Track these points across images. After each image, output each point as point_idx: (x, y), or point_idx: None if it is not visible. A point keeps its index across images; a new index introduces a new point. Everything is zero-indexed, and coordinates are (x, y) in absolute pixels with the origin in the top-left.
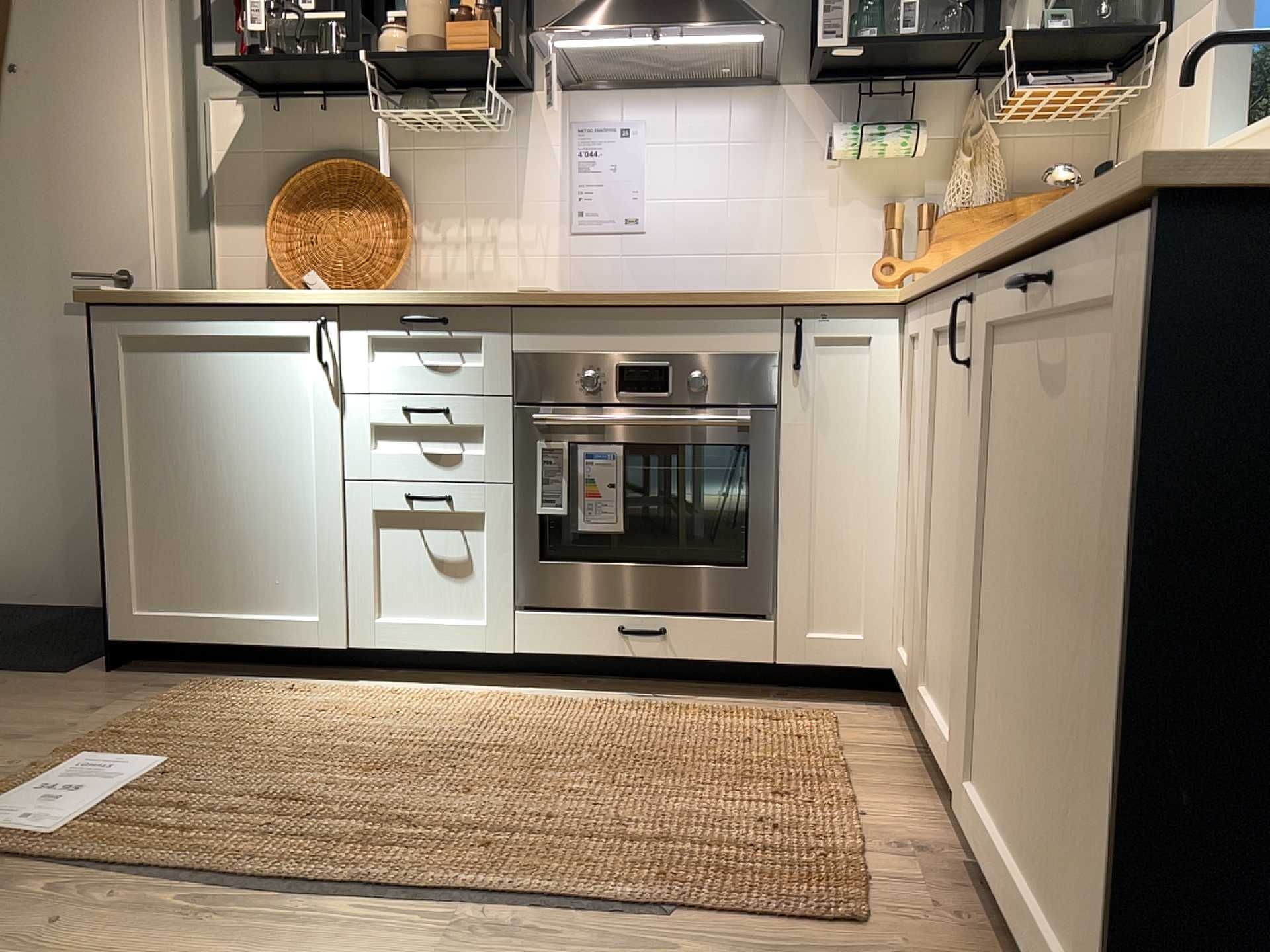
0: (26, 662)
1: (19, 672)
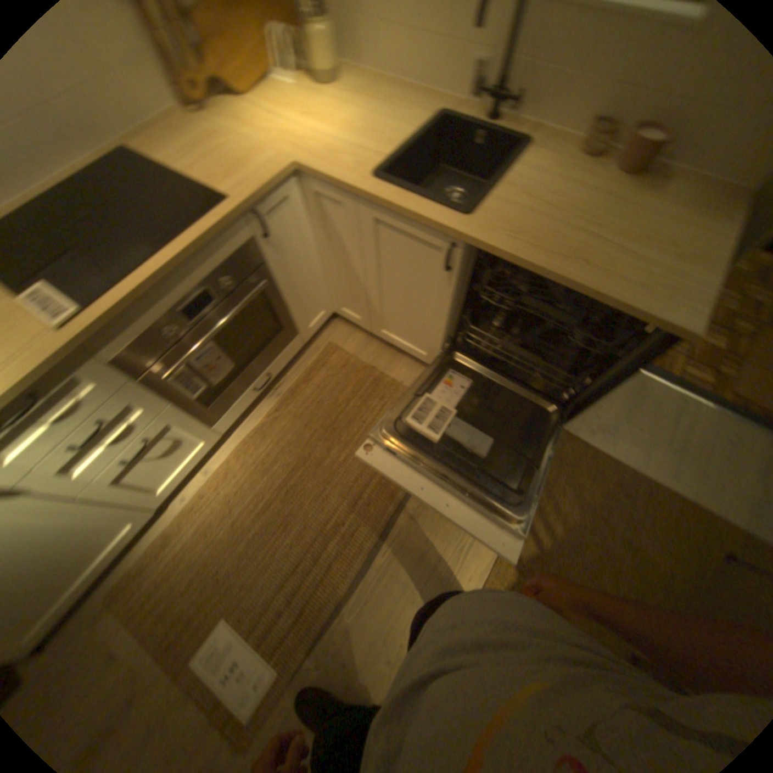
0: None
1: None
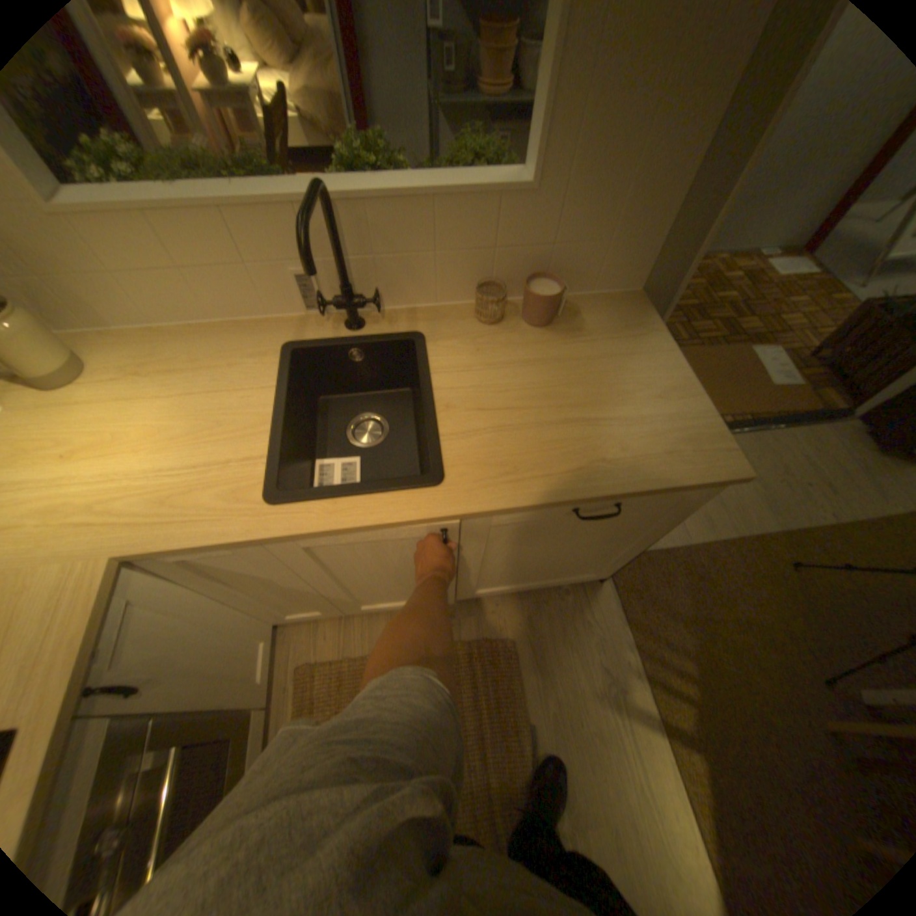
0: None
1: None
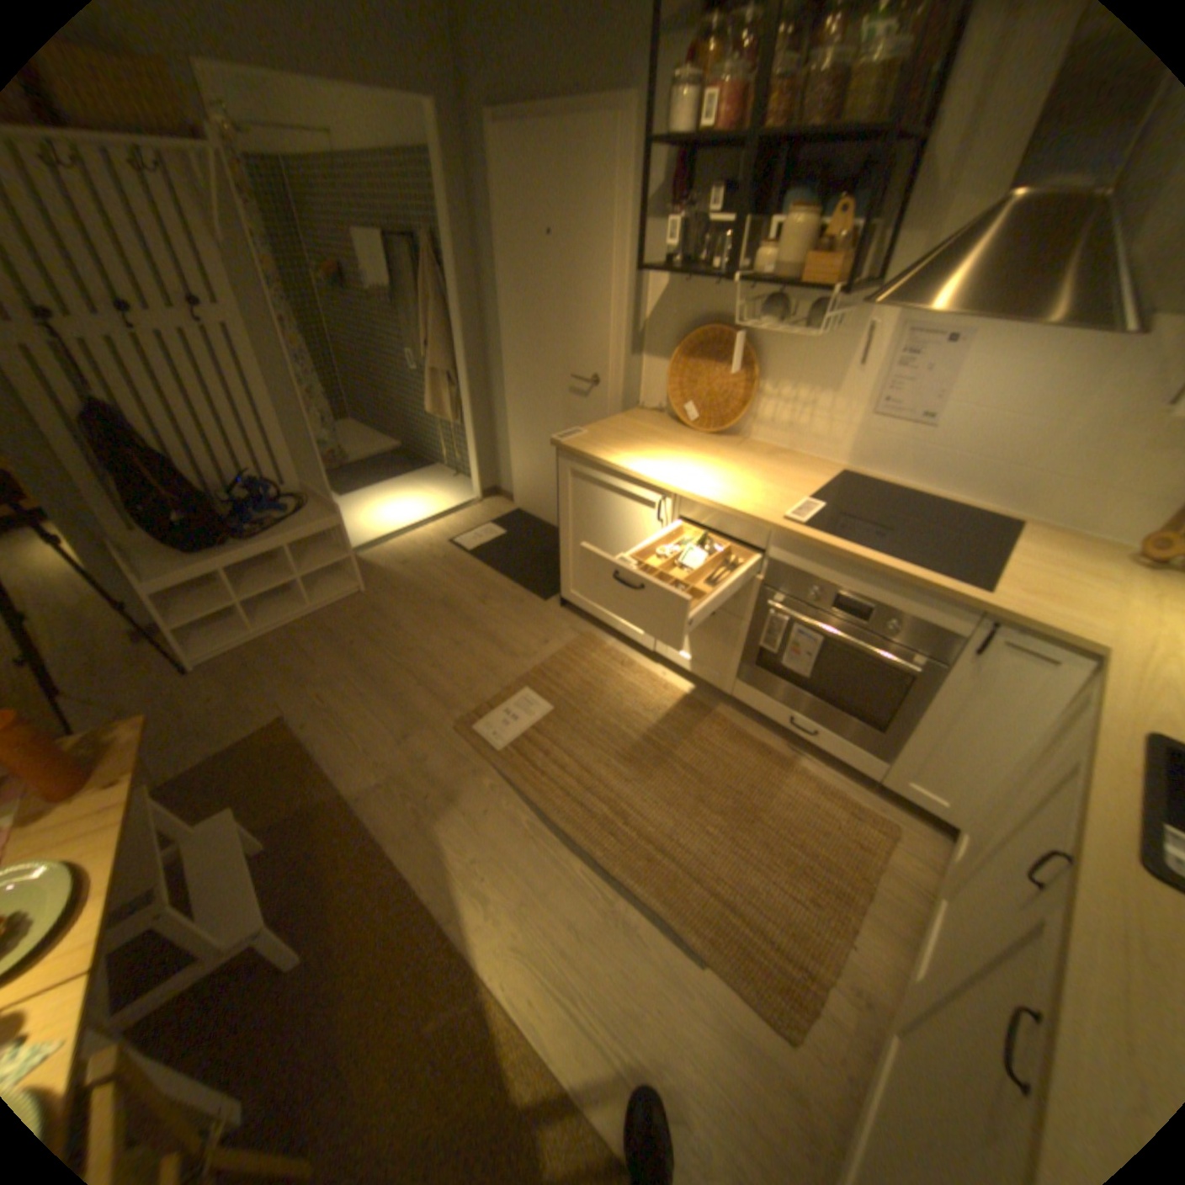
0: (535, 584)
1: (531, 591)
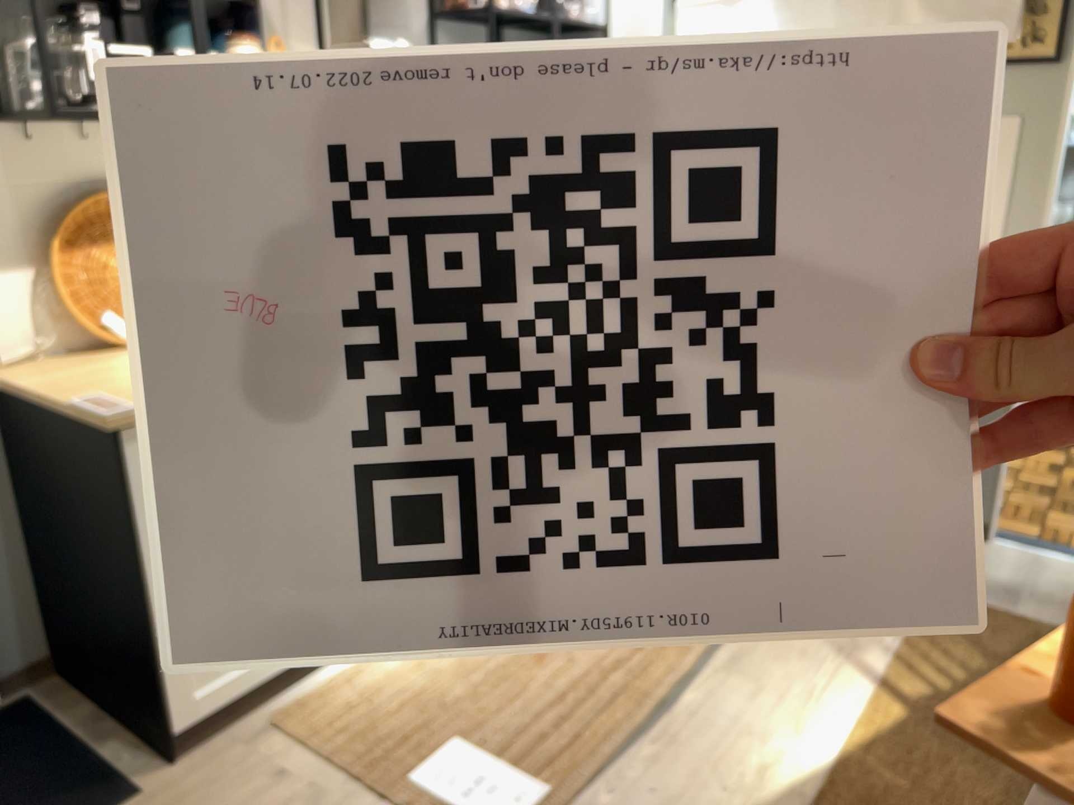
0: None
1: None
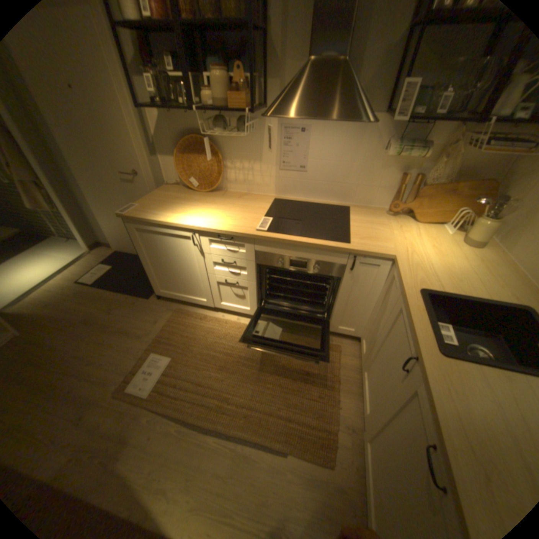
0: (138, 292)
1: (136, 297)
